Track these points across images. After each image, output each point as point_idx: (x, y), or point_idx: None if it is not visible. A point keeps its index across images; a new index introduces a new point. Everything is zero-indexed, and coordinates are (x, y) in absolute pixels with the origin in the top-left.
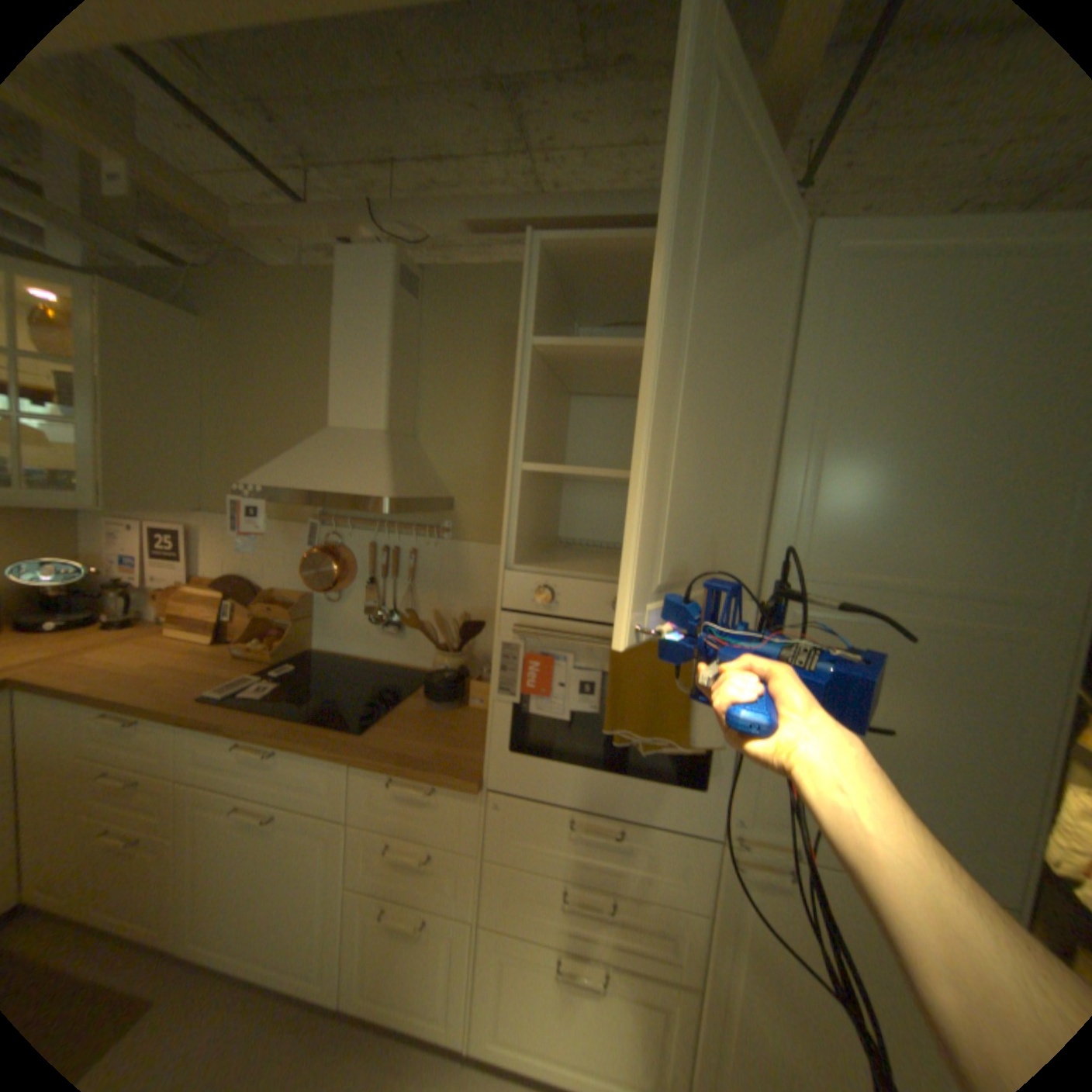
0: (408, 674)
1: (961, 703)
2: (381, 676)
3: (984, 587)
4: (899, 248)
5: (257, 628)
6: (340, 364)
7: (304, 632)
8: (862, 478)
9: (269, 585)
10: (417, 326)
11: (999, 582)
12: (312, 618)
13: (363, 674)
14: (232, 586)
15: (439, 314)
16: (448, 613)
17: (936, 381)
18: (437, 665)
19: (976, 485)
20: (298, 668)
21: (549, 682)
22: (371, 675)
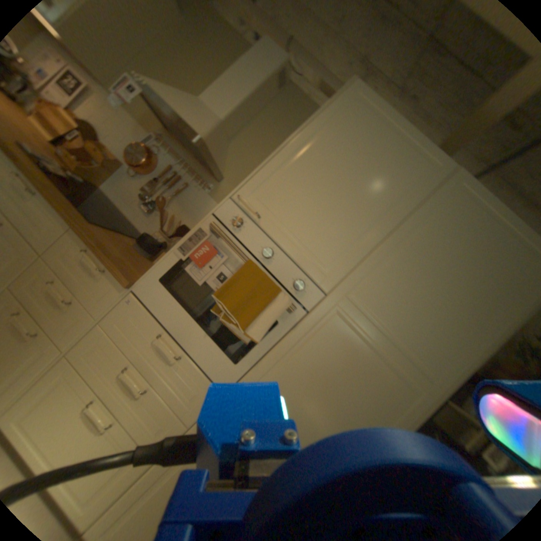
0: (135, 235)
1: (373, 403)
2: (121, 226)
3: (417, 359)
4: (482, 203)
5: (81, 155)
6: (228, 80)
7: (103, 177)
8: (406, 279)
9: (105, 145)
10: (270, 102)
11: (424, 361)
12: (112, 175)
13: (113, 218)
14: (87, 129)
15: (283, 106)
16: (178, 224)
17: (459, 263)
18: (154, 237)
19: (444, 315)
20: (84, 187)
21: (207, 263)
22: (117, 222)
